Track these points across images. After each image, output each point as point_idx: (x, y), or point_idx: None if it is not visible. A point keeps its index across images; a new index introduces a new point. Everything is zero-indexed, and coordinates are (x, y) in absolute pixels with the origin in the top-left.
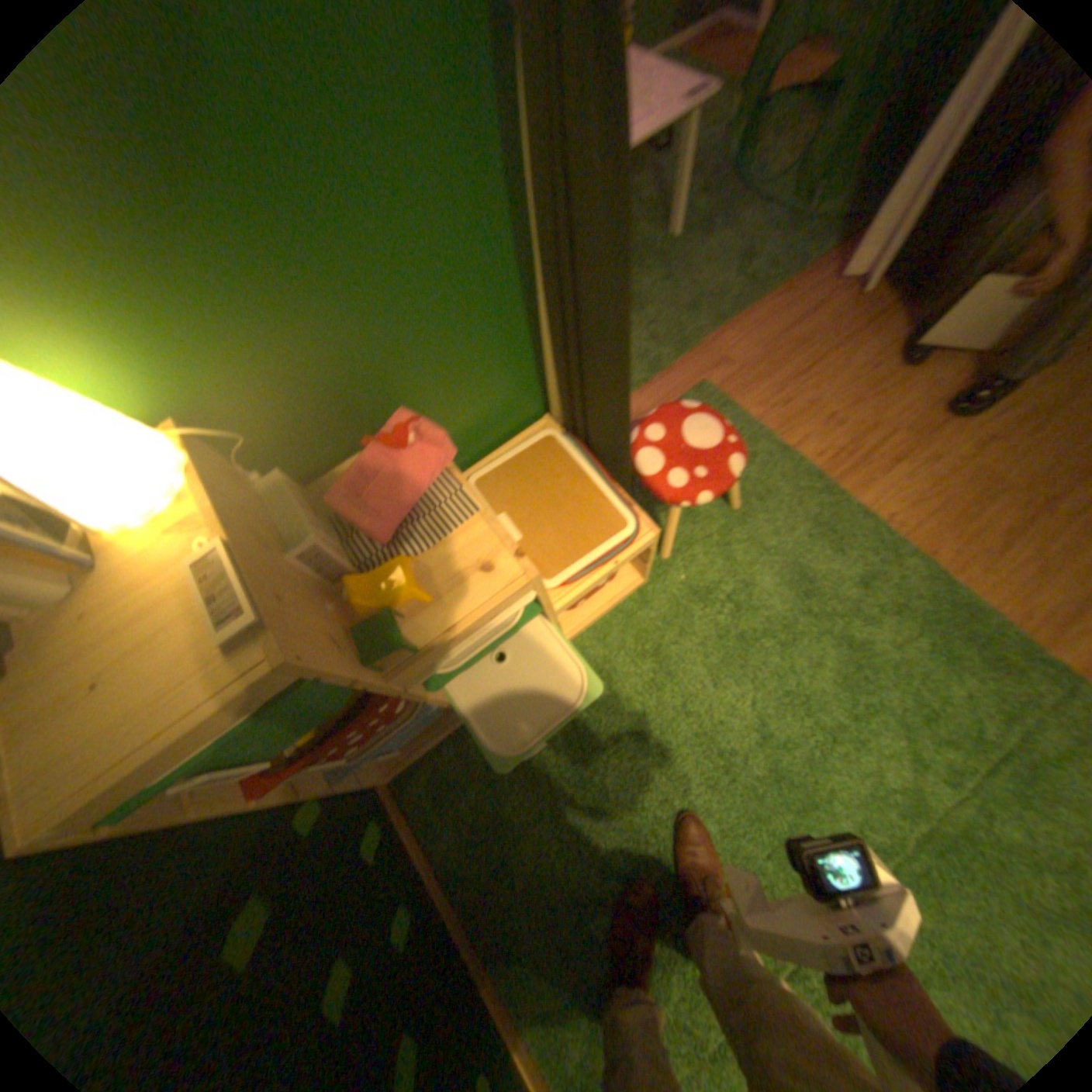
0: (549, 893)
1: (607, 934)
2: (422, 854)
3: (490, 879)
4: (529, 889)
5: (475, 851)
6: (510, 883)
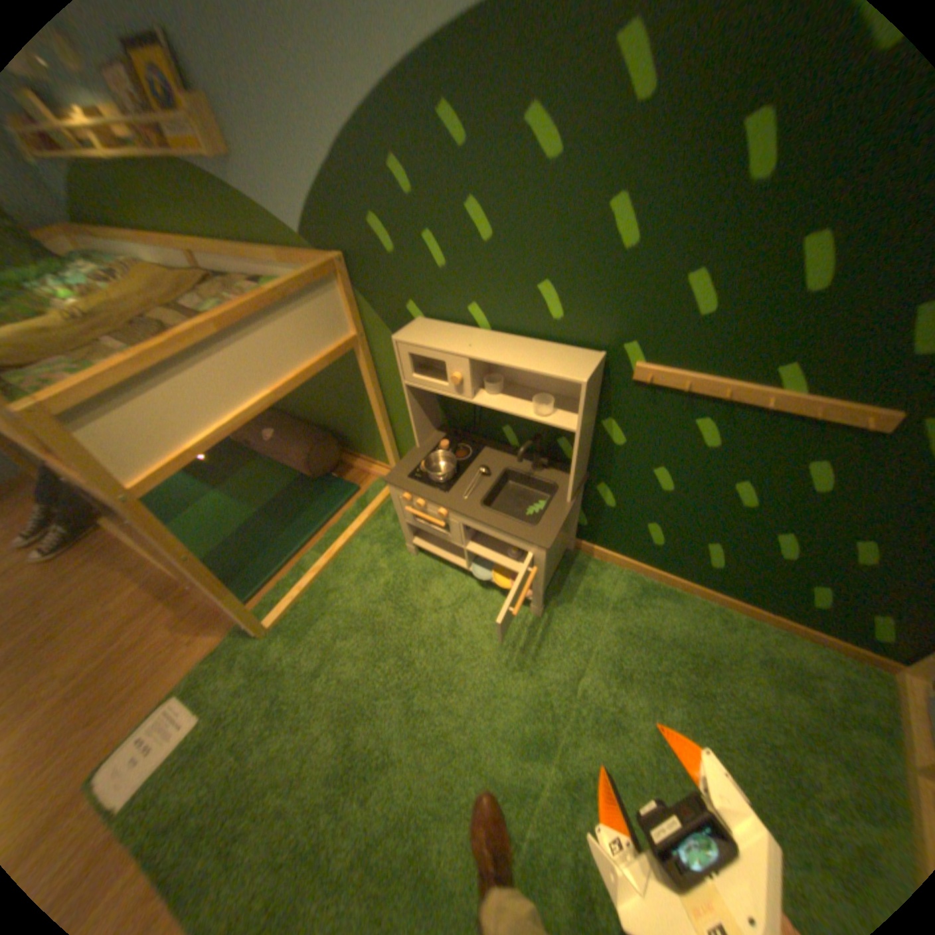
0: (728, 666)
1: (680, 662)
2: (820, 646)
3: (767, 655)
4: (741, 662)
5: (791, 666)
6: (755, 658)
